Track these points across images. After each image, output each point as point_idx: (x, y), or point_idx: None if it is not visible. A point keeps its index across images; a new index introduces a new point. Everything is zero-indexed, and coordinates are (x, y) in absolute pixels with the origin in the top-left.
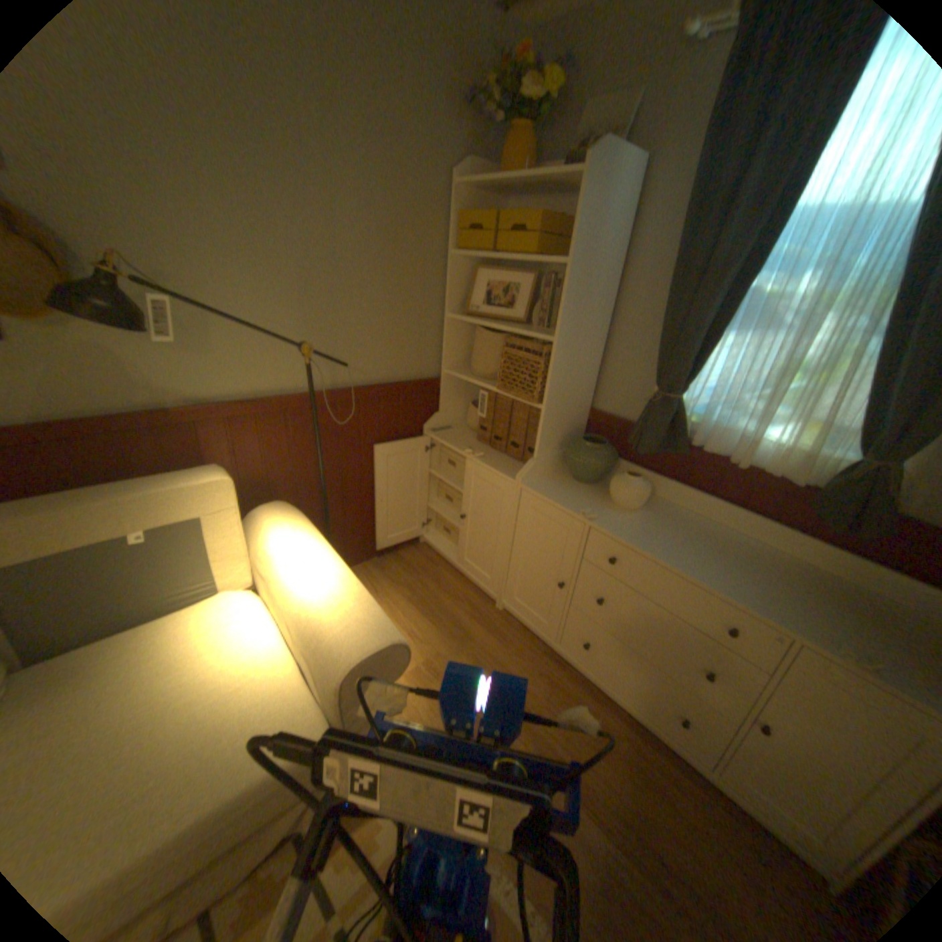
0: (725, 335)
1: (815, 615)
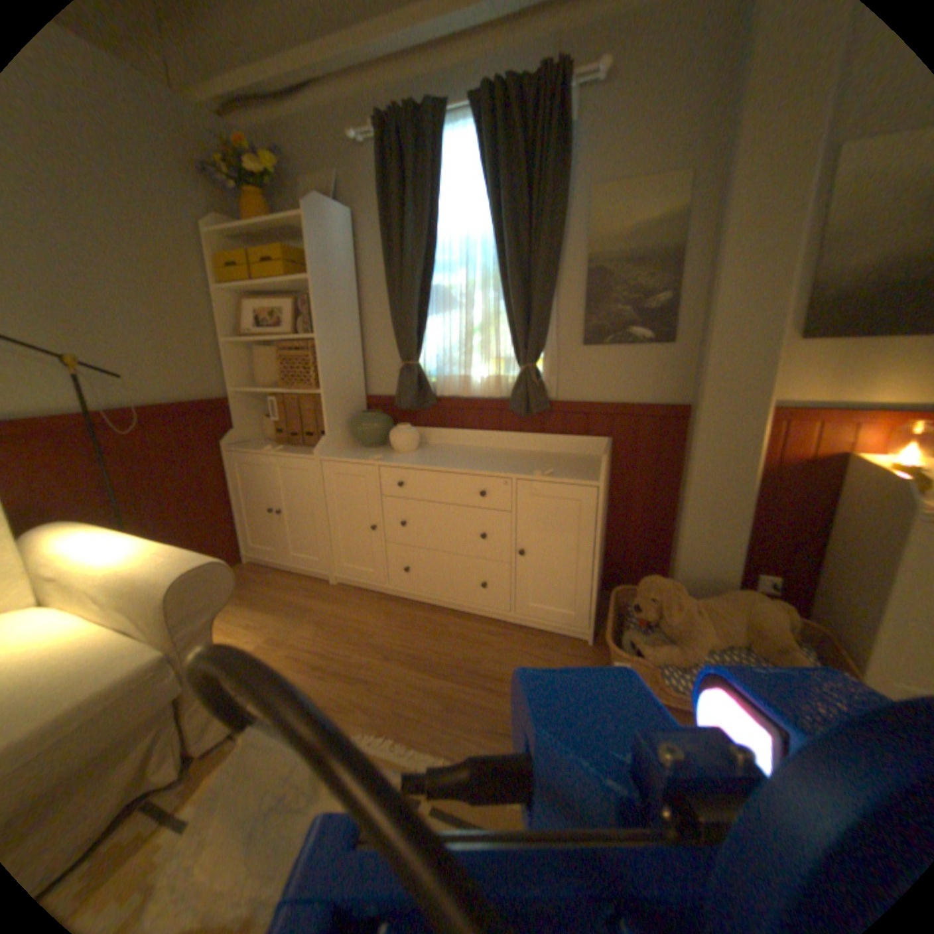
0: (429, 315)
1: (523, 466)
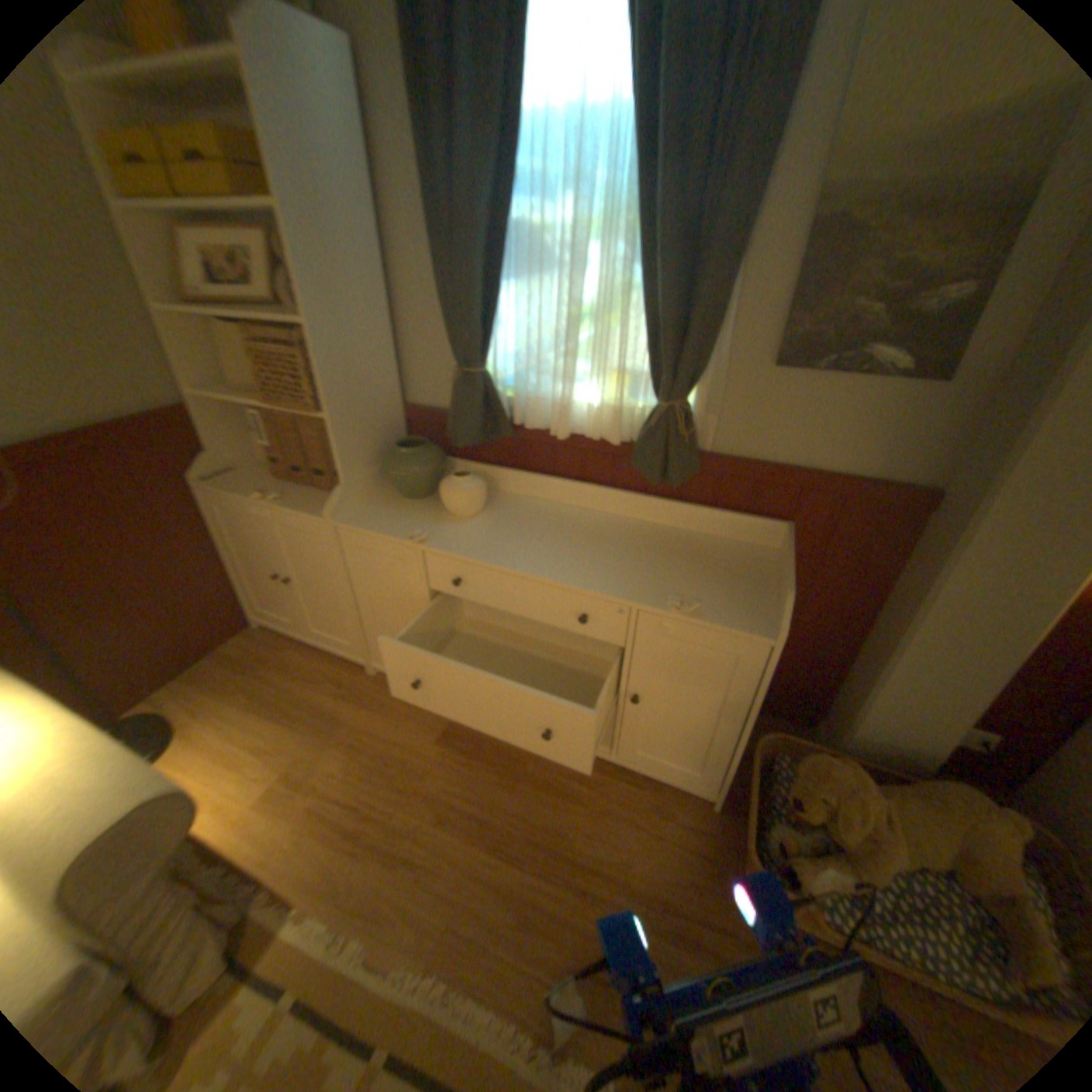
0: (503, 285)
1: (648, 575)
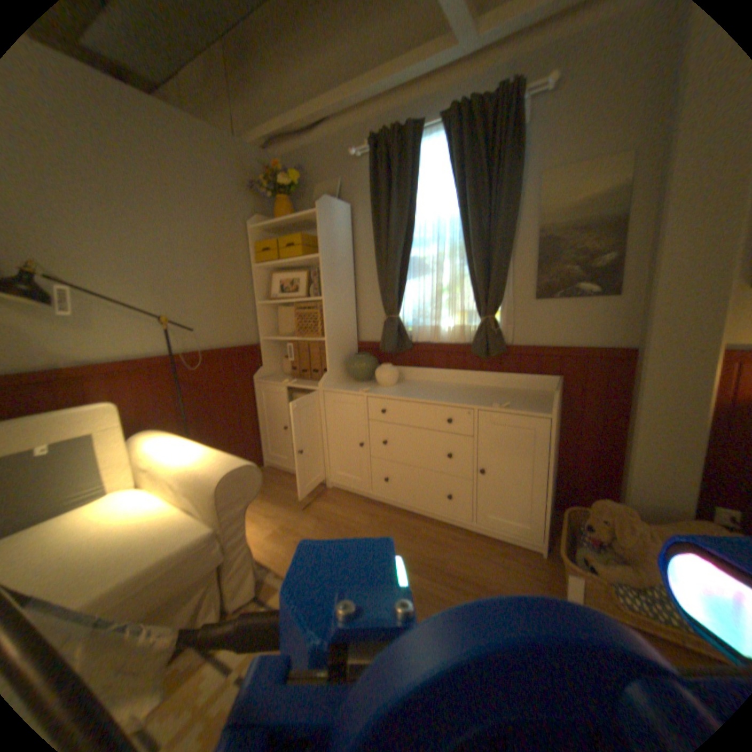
0: (407, 280)
1: (483, 399)
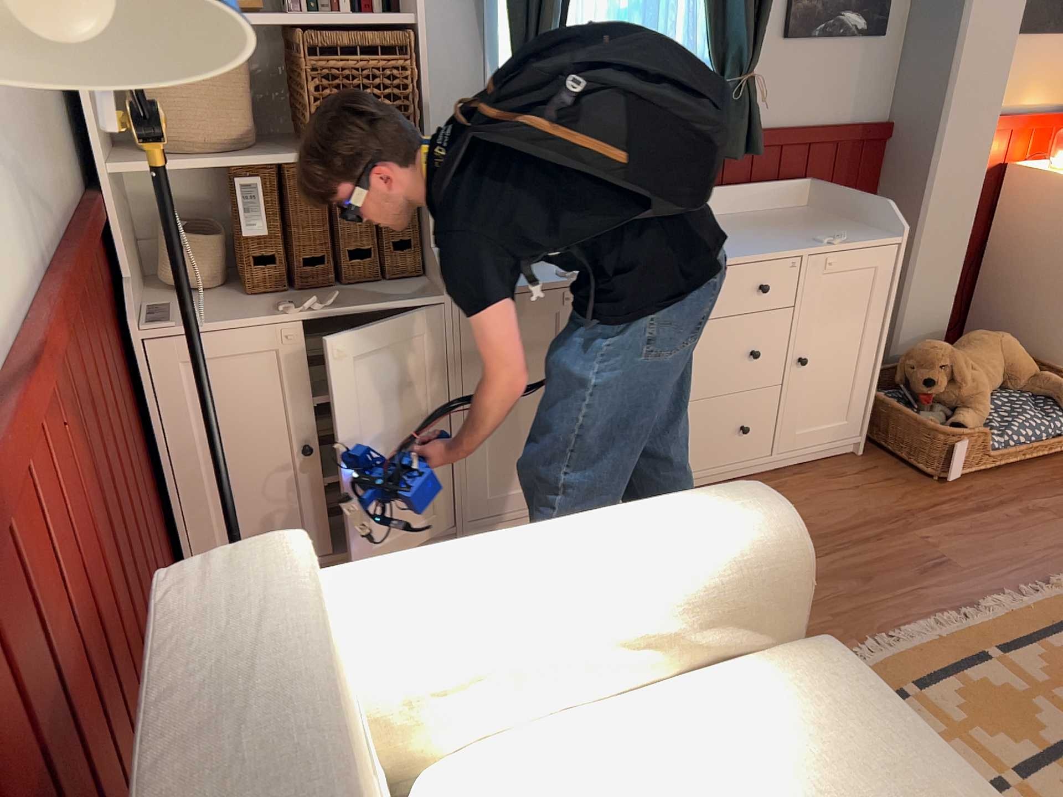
0: None
1: (778, 237)
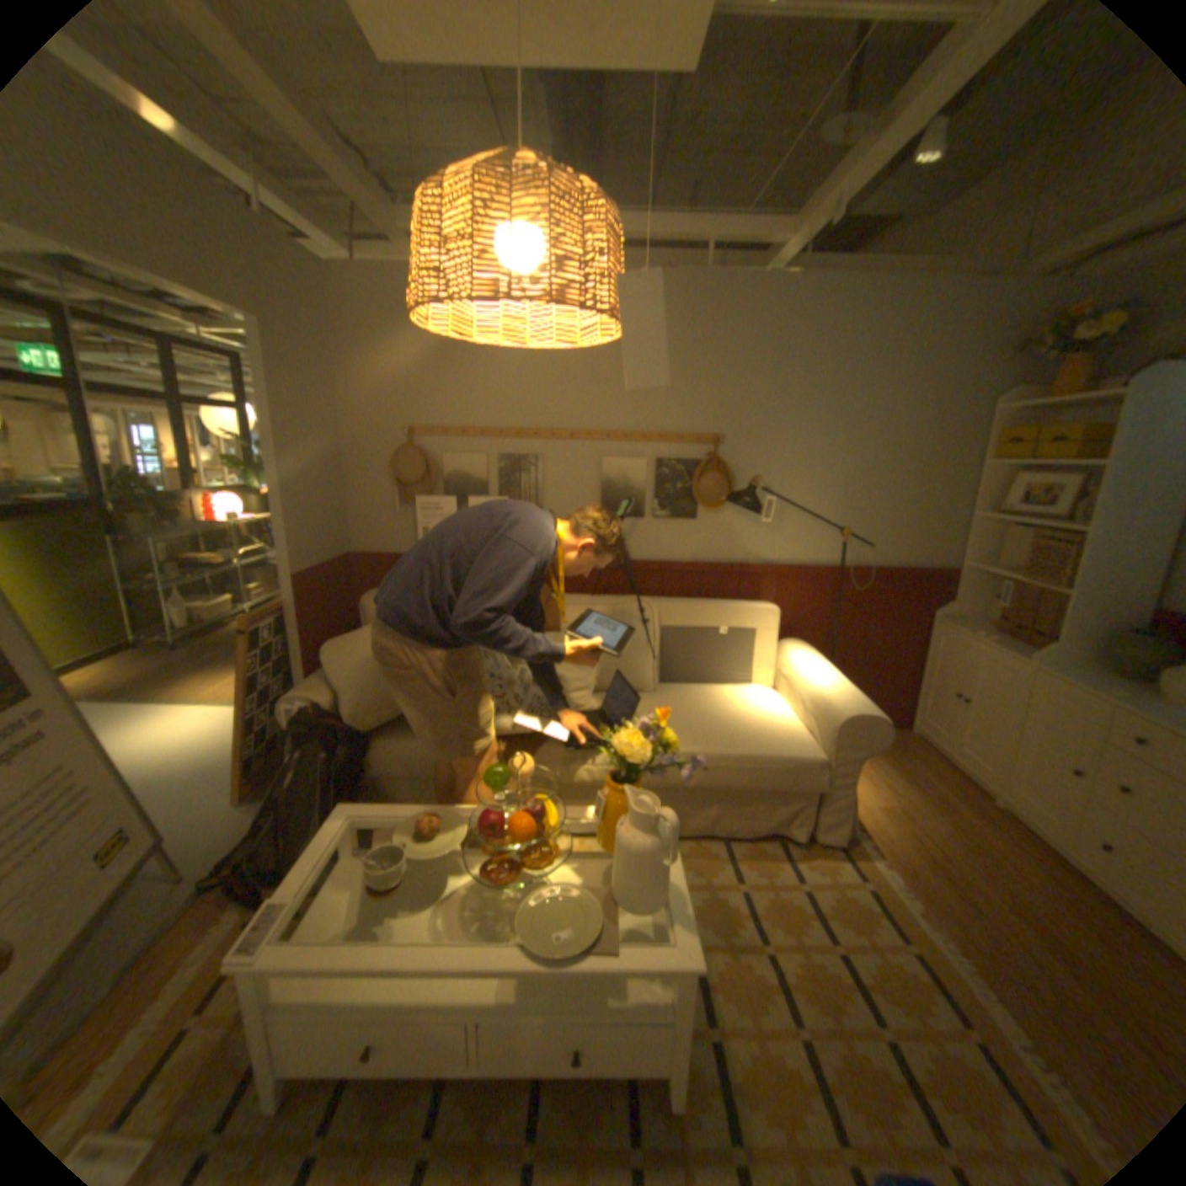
0: None
1: None
